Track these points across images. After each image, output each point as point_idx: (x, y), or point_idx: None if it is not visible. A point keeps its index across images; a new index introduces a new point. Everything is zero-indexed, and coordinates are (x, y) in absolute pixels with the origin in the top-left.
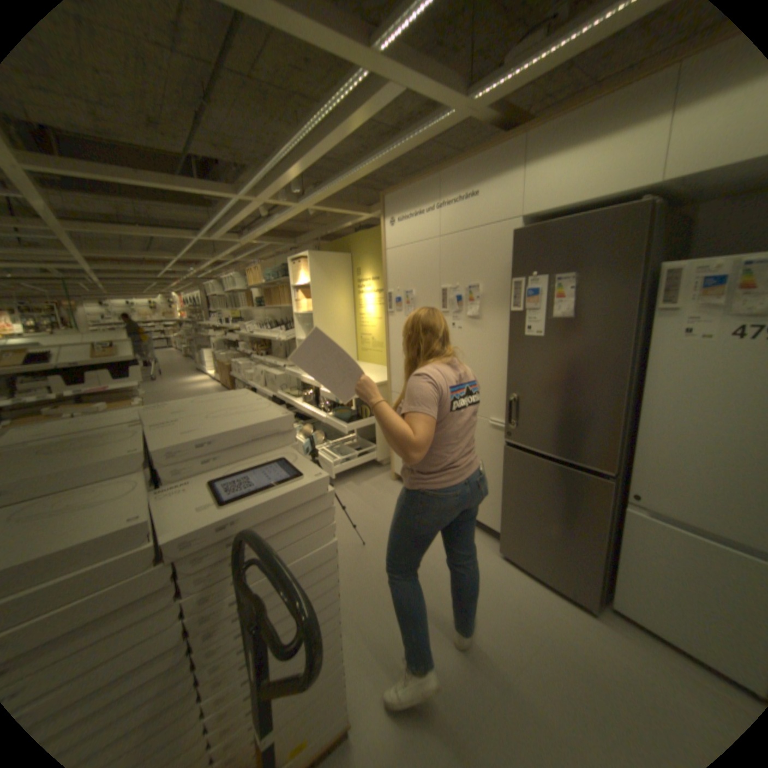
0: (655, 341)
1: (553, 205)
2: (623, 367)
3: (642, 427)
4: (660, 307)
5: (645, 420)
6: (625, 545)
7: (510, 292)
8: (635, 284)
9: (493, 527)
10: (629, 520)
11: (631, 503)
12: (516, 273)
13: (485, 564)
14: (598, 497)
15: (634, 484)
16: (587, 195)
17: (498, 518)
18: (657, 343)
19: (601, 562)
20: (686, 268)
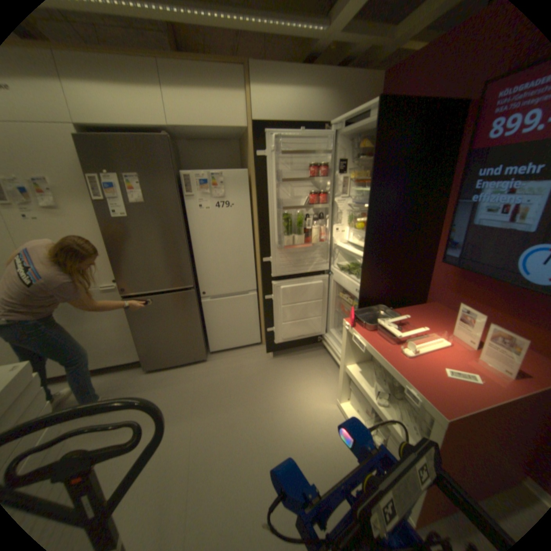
0: (187, 213)
1: (100, 121)
2: (180, 228)
3: (195, 258)
4: (184, 195)
5: (195, 254)
6: (204, 320)
7: (82, 185)
8: (173, 182)
9: (129, 361)
10: (202, 306)
11: (201, 297)
12: (83, 170)
13: (137, 385)
14: (189, 301)
15: (199, 288)
16: (125, 121)
17: (131, 352)
18: (190, 214)
19: (199, 333)
20: (191, 175)
